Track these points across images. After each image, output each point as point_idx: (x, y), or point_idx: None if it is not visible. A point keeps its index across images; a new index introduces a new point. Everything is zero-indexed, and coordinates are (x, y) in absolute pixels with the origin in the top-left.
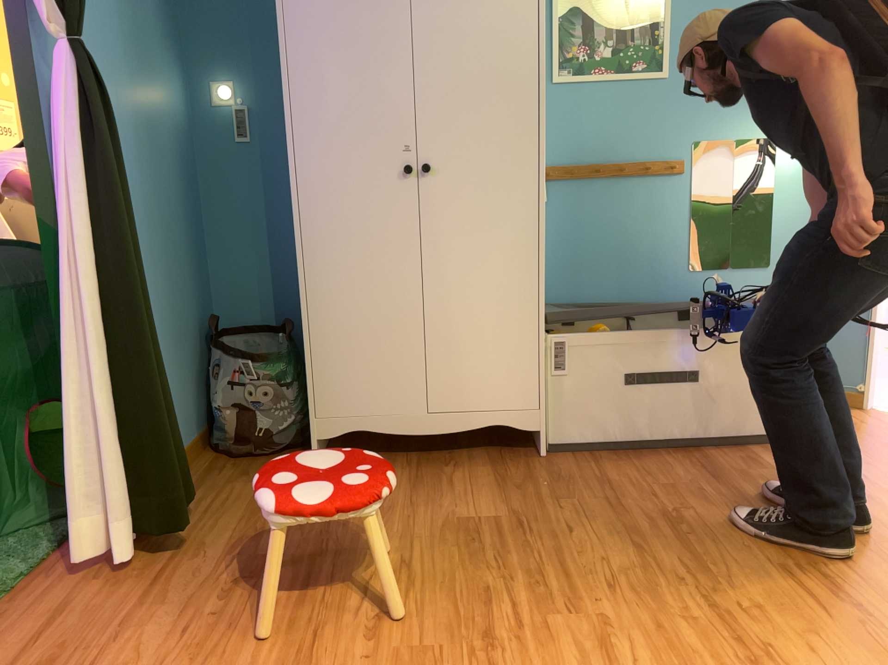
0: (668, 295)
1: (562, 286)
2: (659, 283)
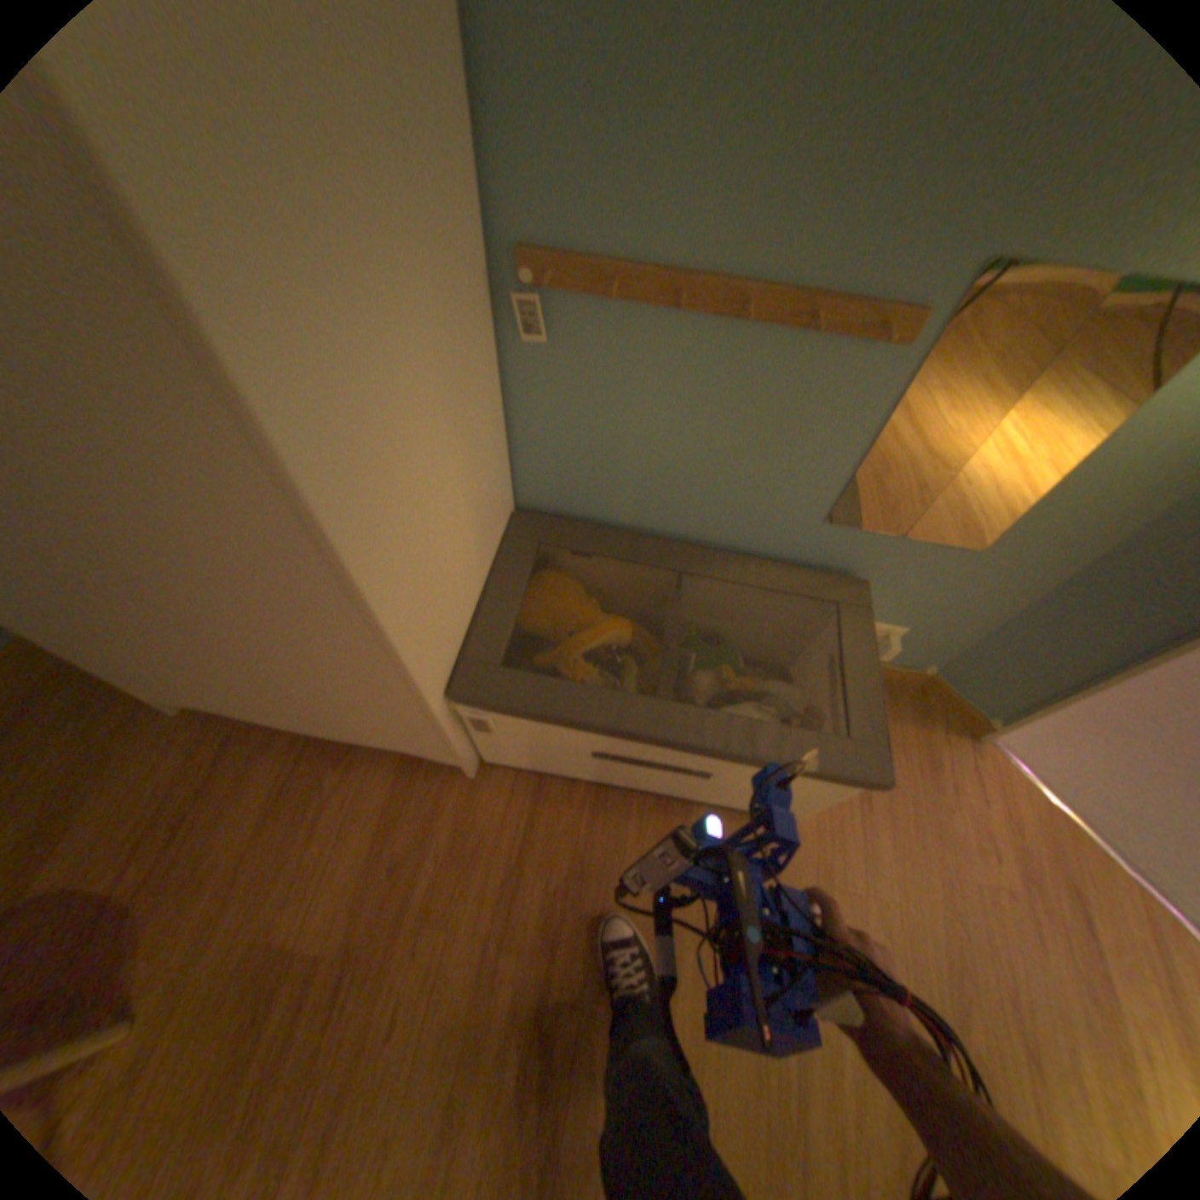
0: (773, 543)
1: (584, 493)
2: (764, 525)
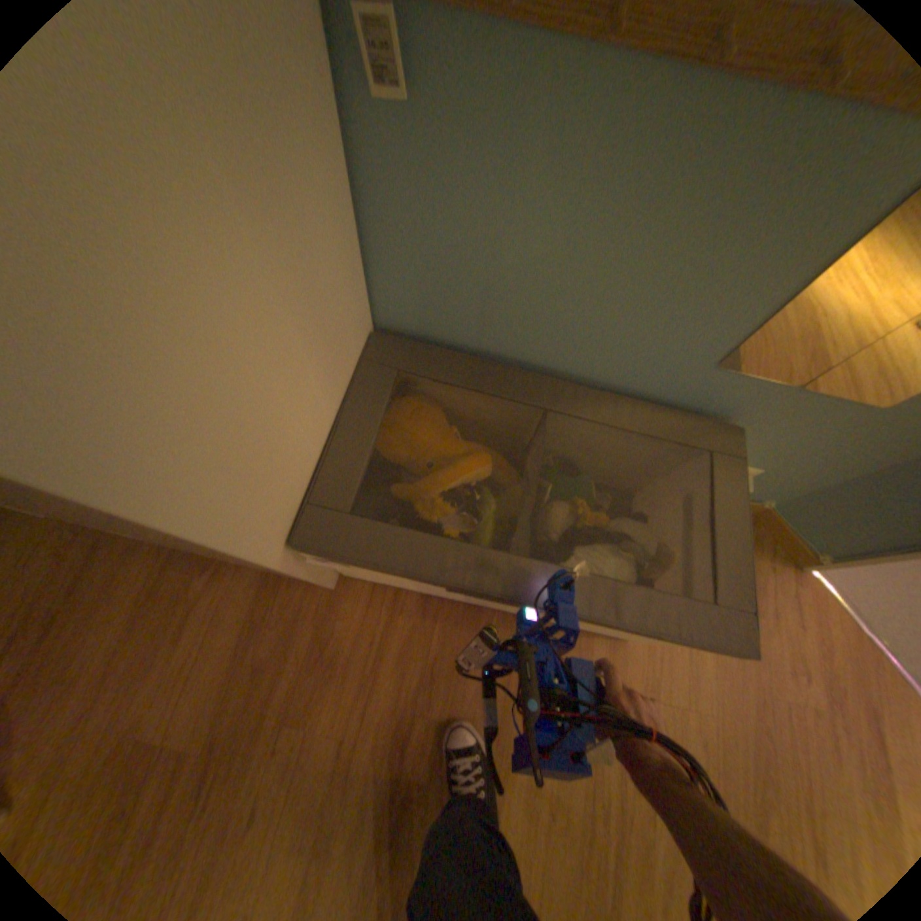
0: (652, 383)
1: (450, 315)
2: (647, 364)
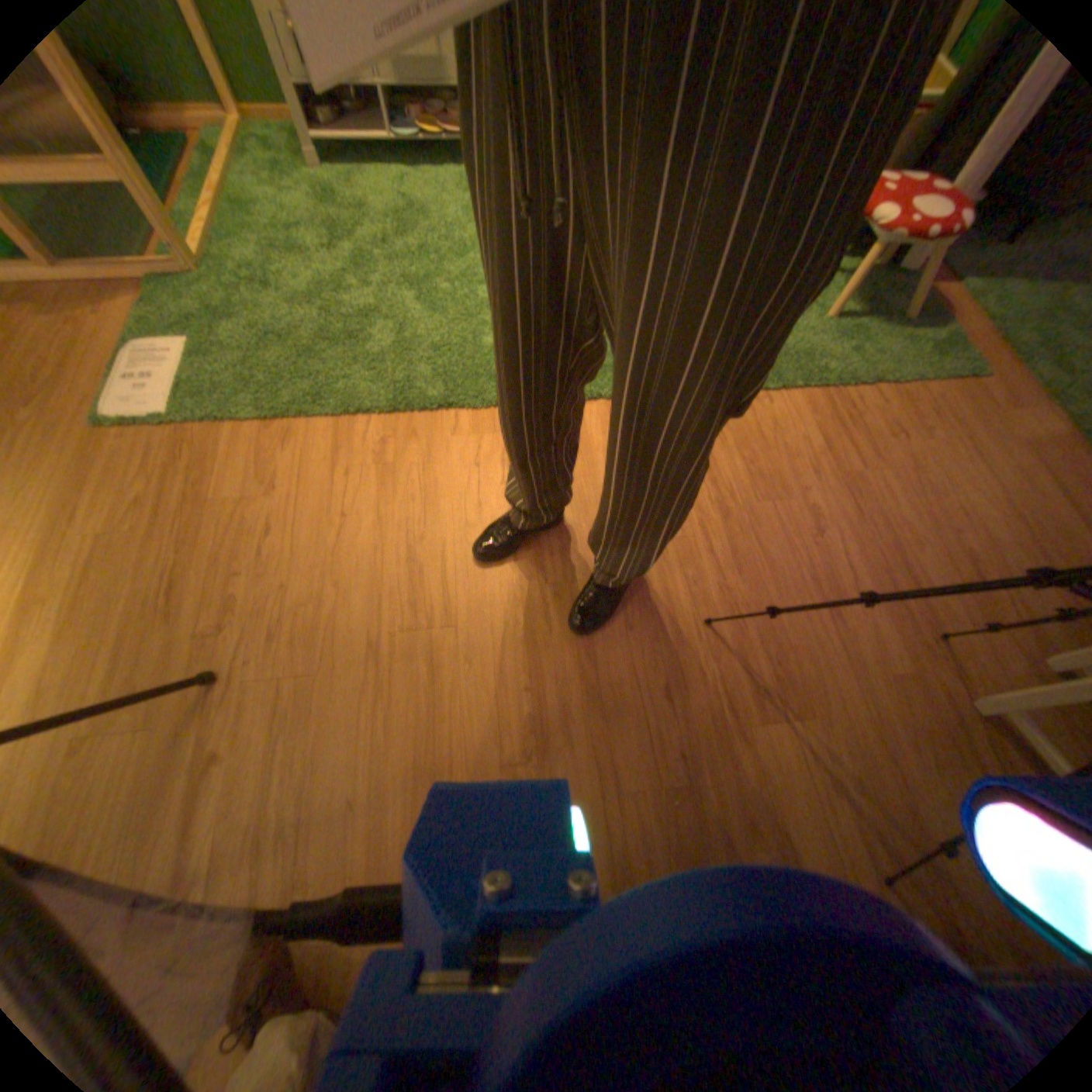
0: None
1: None
2: None
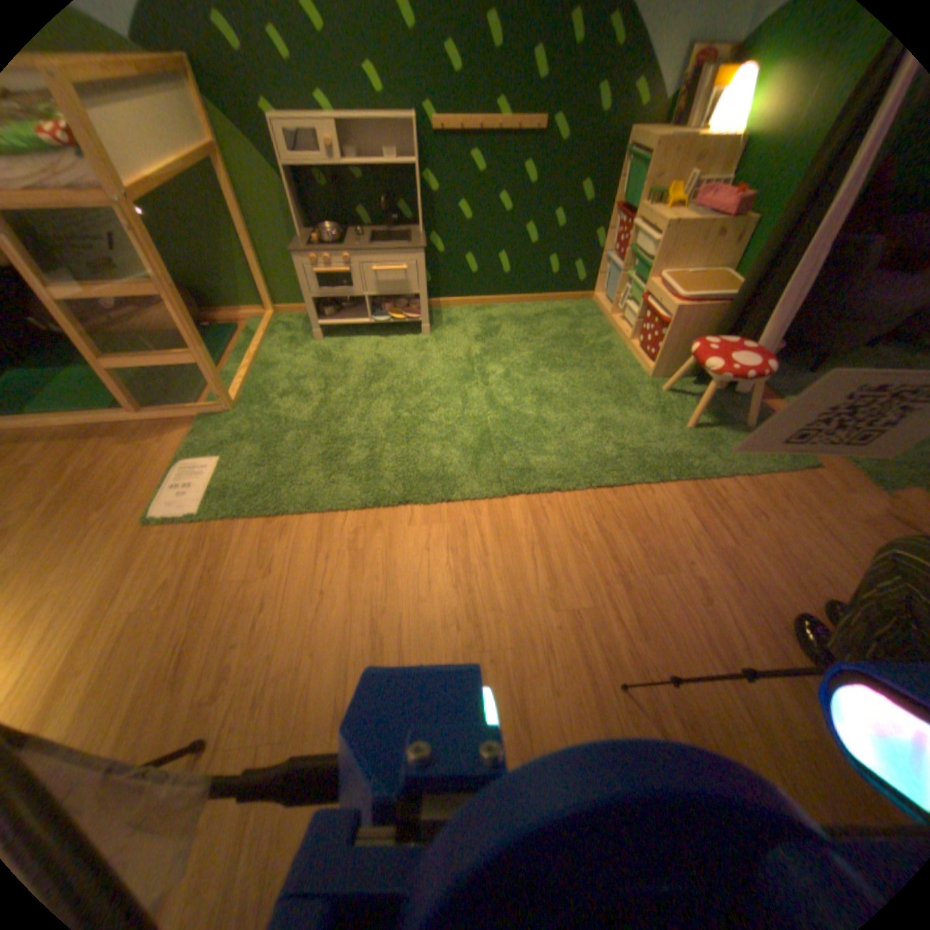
0: None
1: None
2: None
